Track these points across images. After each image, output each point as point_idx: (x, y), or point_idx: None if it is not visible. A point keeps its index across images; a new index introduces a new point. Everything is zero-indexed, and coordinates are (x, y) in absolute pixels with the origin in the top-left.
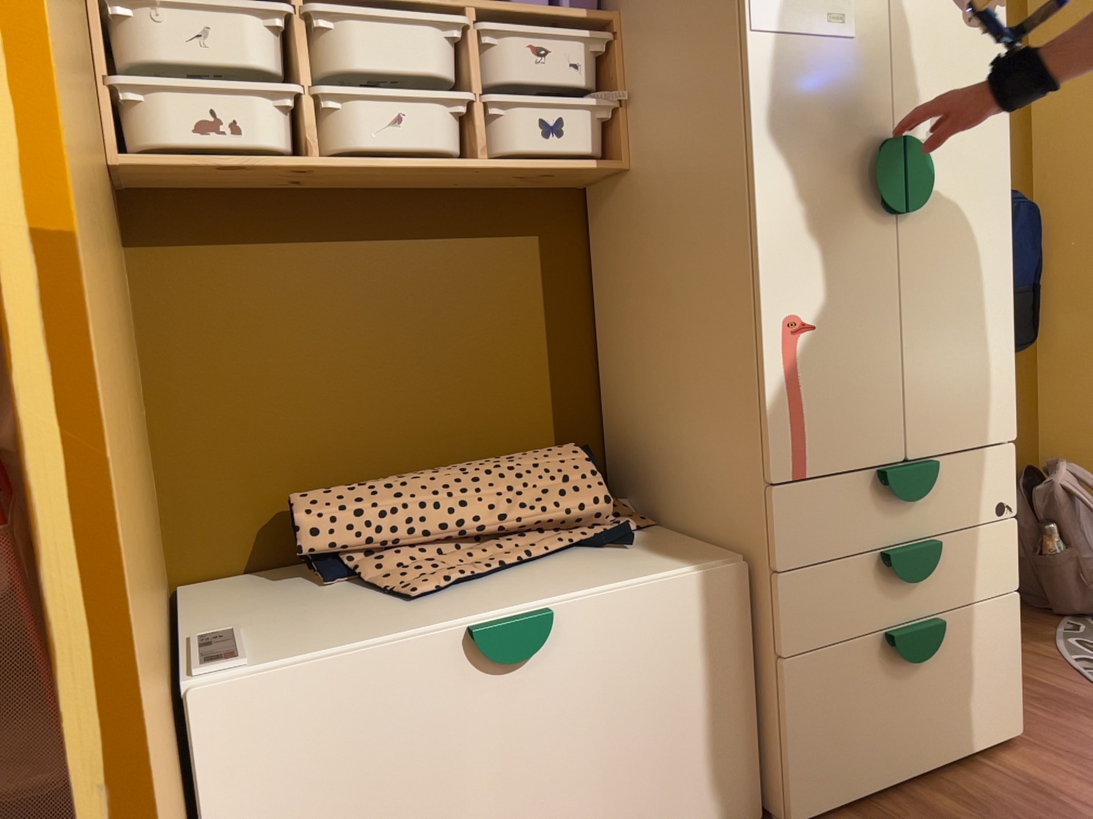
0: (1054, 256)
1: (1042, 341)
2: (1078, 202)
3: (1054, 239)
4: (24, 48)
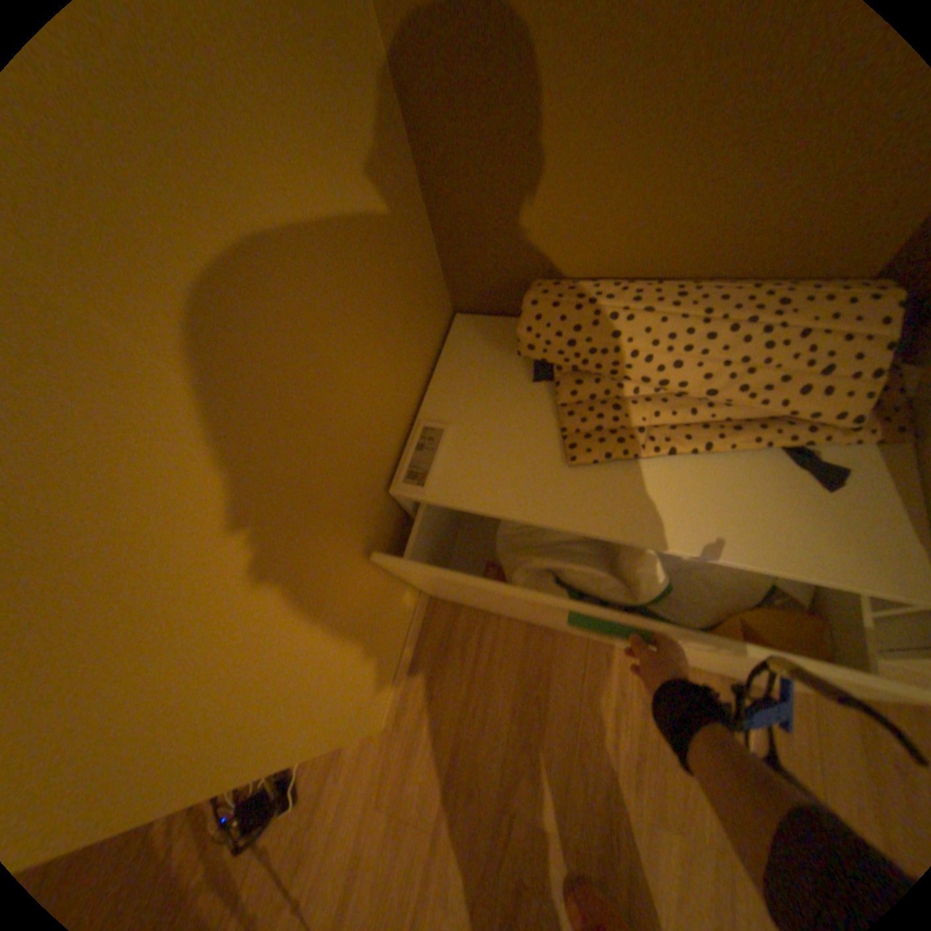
0: None
1: None
2: None
3: None
4: None
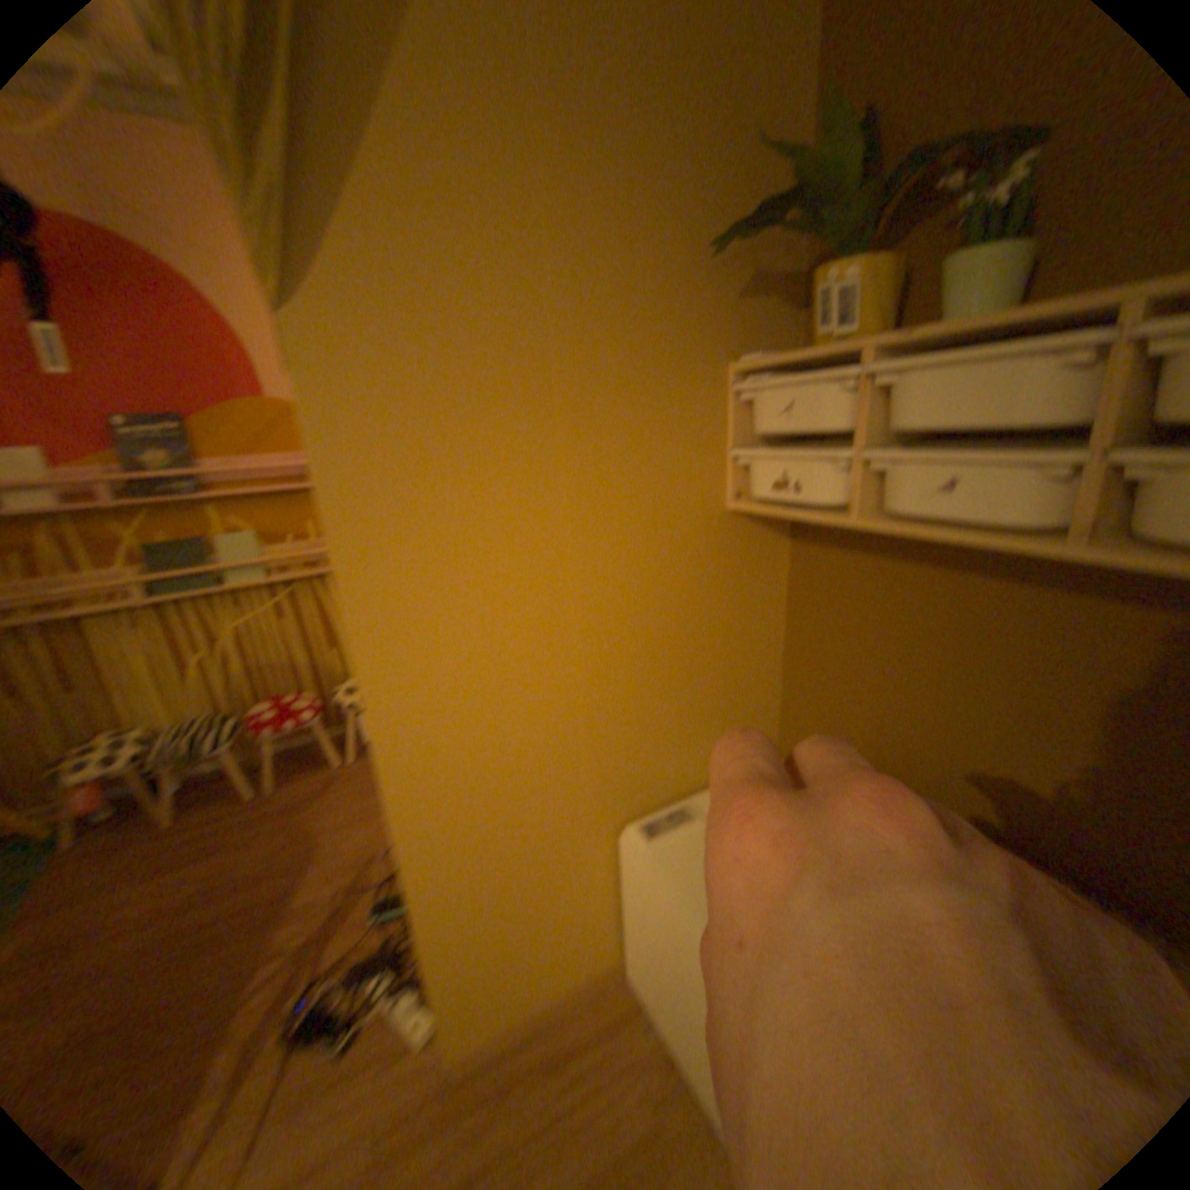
0: None
1: None
2: None
3: None
4: (351, 609)
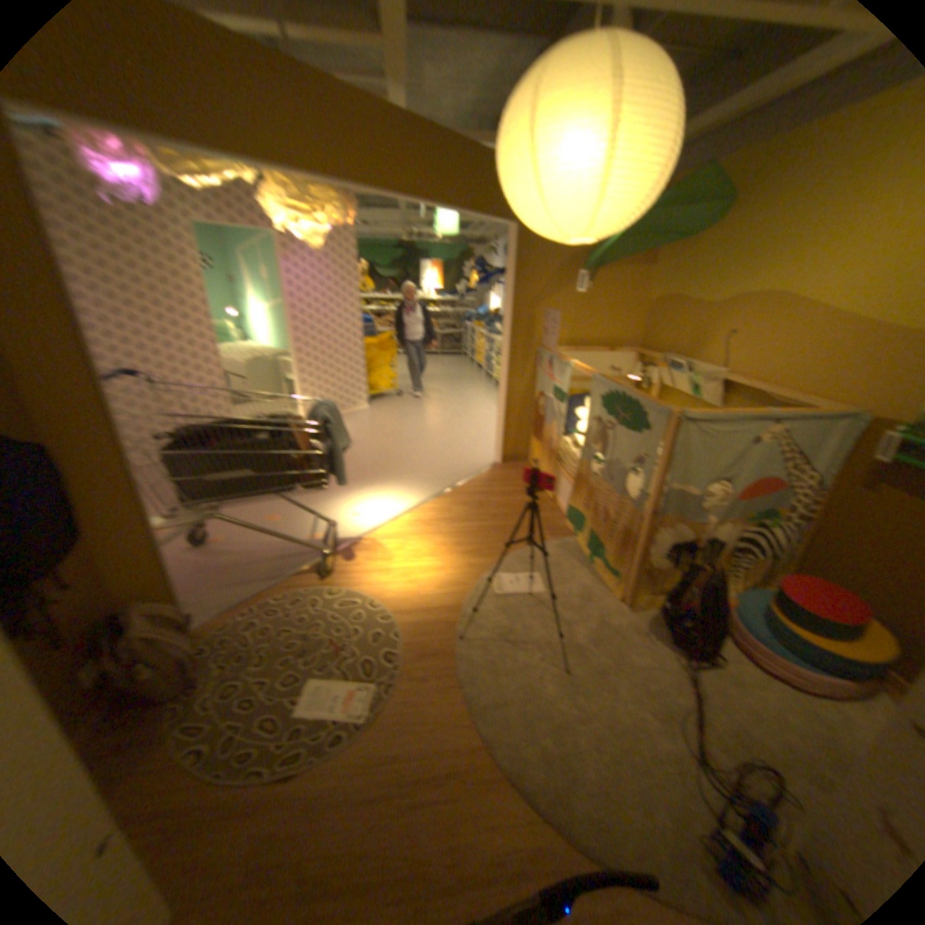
0: (81, 469)
1: (91, 529)
2: (89, 427)
3: (76, 456)
4: None
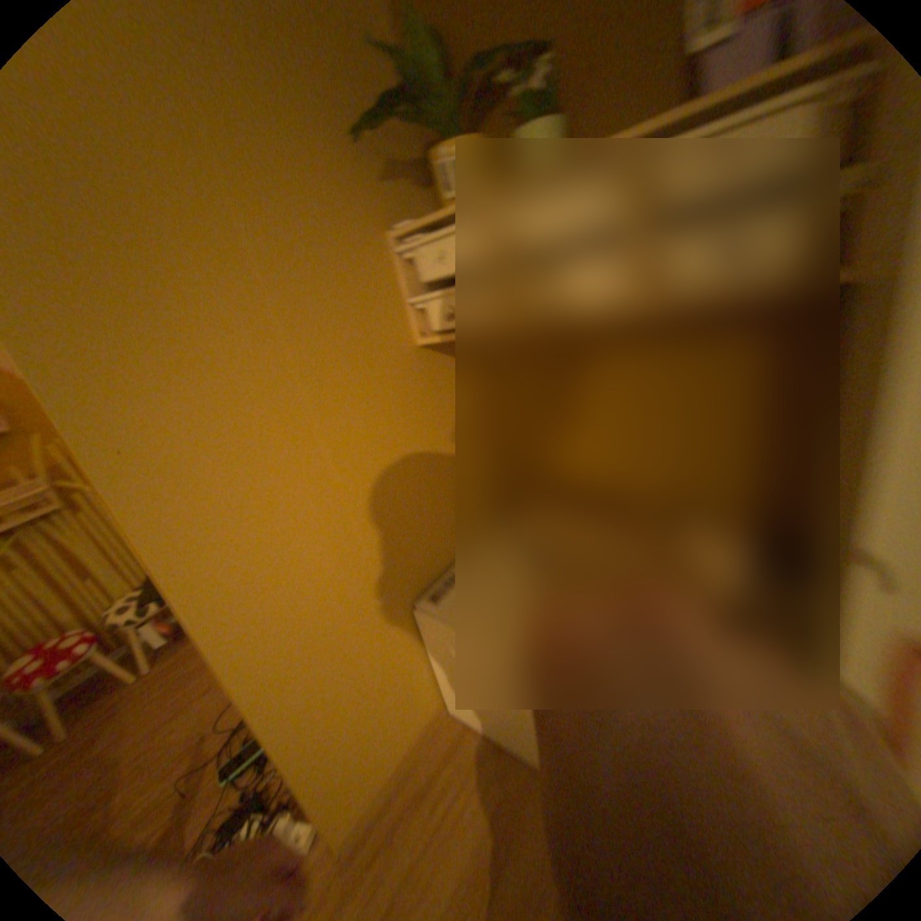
0: None
1: None
2: None
3: None
4: (114, 503)
